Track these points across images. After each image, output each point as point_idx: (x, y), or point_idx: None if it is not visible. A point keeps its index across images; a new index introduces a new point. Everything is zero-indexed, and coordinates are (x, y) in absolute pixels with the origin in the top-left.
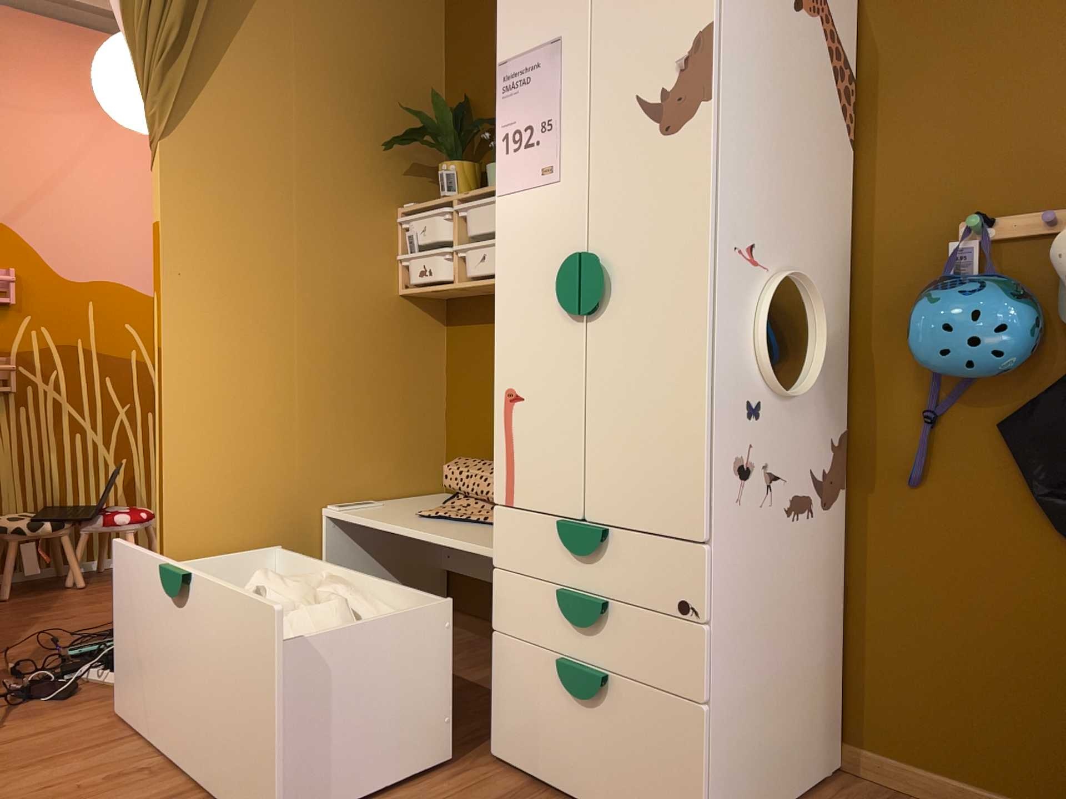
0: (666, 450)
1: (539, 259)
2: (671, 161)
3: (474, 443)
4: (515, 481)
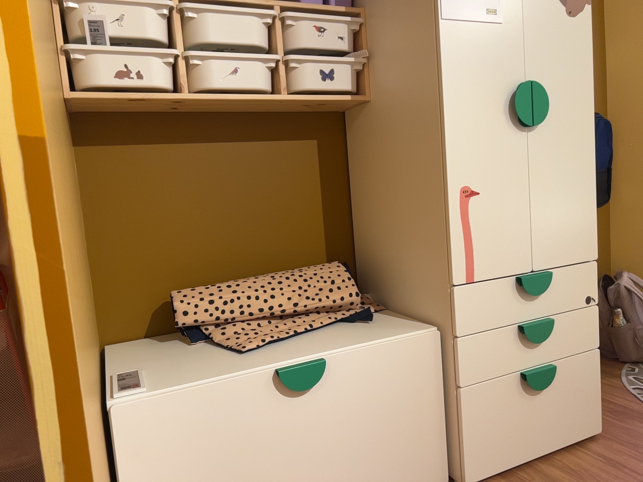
0: (578, 211)
1: (488, 81)
2: (572, 33)
3: (153, 275)
4: (477, 259)
